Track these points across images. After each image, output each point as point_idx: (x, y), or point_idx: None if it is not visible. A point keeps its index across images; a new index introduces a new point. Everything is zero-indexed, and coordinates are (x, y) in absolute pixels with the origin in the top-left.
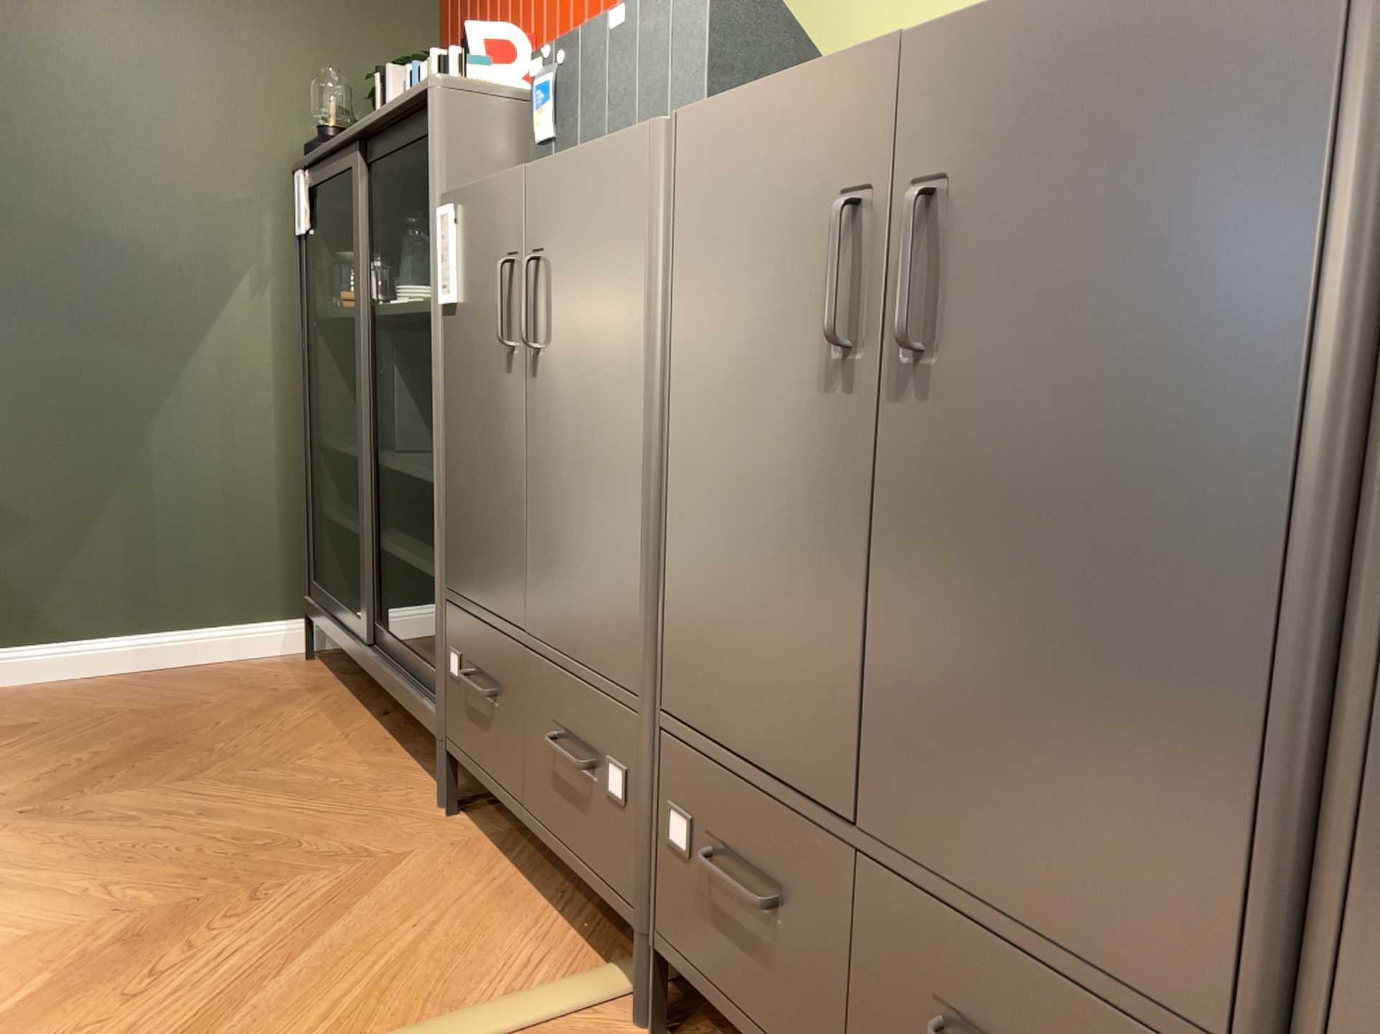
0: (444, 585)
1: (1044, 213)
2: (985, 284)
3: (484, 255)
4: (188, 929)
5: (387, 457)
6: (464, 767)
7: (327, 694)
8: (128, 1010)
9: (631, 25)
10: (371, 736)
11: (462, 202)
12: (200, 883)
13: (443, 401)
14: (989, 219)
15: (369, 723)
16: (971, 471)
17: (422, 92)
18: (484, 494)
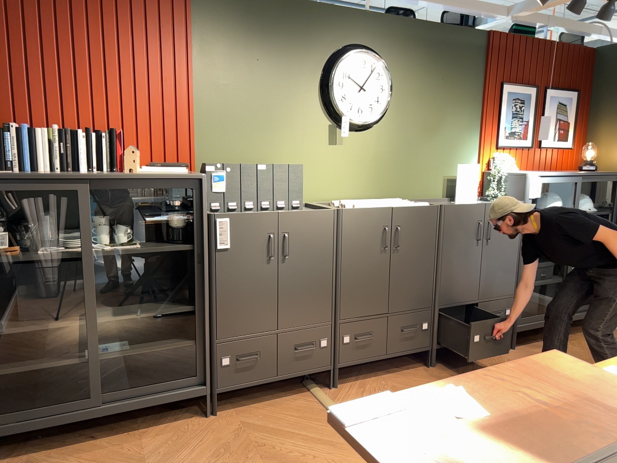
0: (215, 339)
1: (413, 231)
2: (406, 239)
3: (250, 233)
4: (277, 456)
5: (97, 317)
6: (234, 389)
7: (43, 457)
8: (318, 457)
9: (269, 169)
10: (121, 437)
11: (232, 217)
12: (247, 459)
13: (215, 279)
14: (406, 231)
15: (101, 439)
16: (405, 261)
17: (193, 177)
18: (250, 301)
